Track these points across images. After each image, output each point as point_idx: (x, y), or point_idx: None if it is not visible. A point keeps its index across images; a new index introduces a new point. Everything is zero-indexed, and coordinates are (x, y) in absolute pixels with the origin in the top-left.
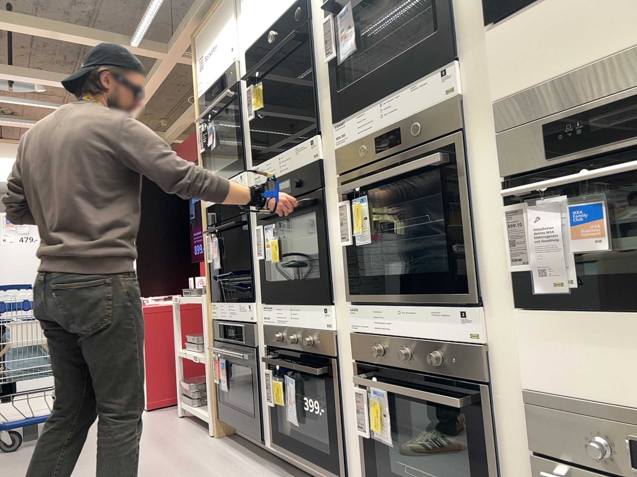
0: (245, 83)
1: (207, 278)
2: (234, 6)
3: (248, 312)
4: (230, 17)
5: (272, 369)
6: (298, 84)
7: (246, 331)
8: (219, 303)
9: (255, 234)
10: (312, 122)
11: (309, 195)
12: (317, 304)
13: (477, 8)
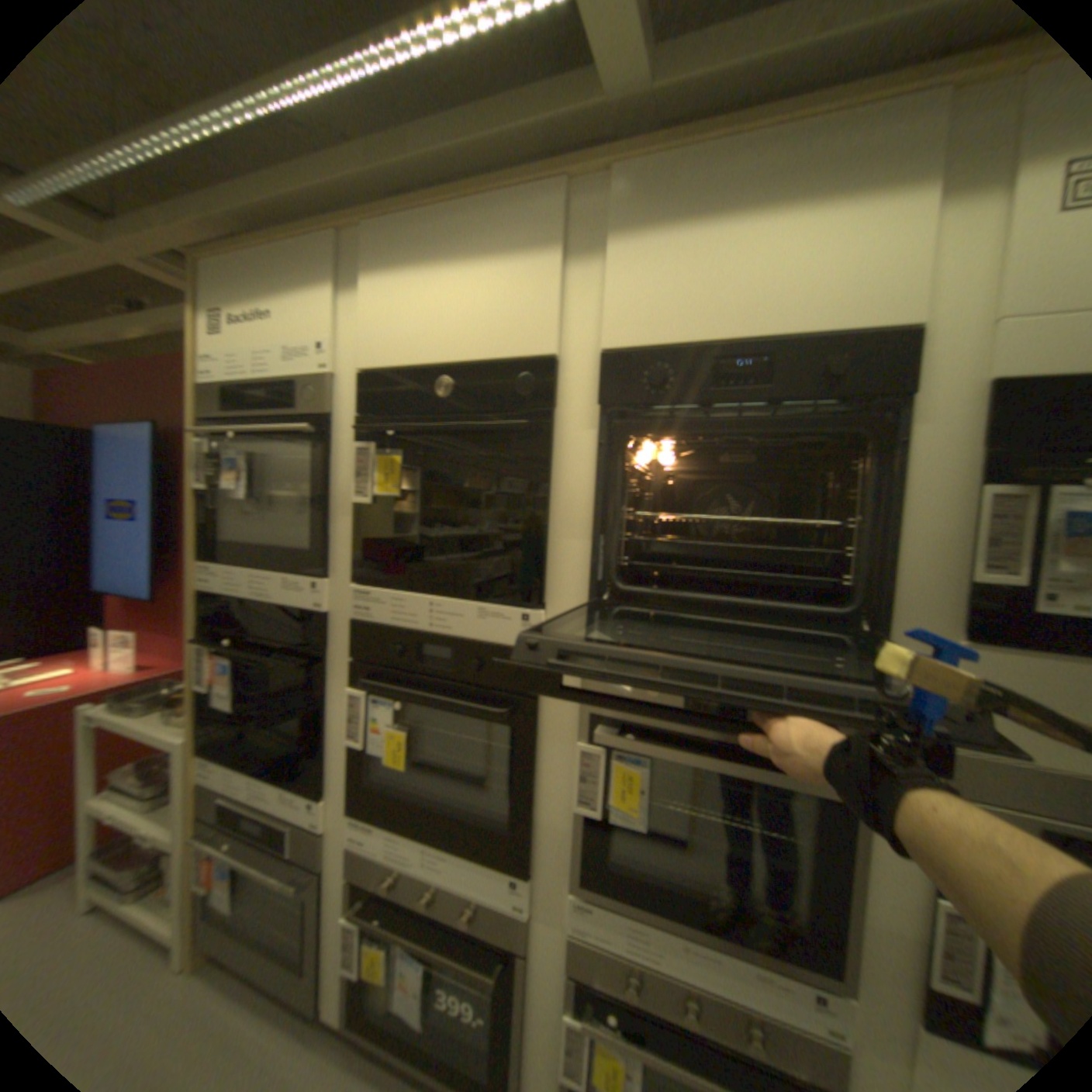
0: (345, 423)
1: (187, 718)
2: (333, 261)
3: (303, 817)
4: (321, 279)
5: (358, 924)
6: (480, 483)
7: (293, 845)
8: (217, 770)
9: (337, 695)
10: (527, 581)
11: (501, 698)
12: (491, 870)
13: (958, 601)
